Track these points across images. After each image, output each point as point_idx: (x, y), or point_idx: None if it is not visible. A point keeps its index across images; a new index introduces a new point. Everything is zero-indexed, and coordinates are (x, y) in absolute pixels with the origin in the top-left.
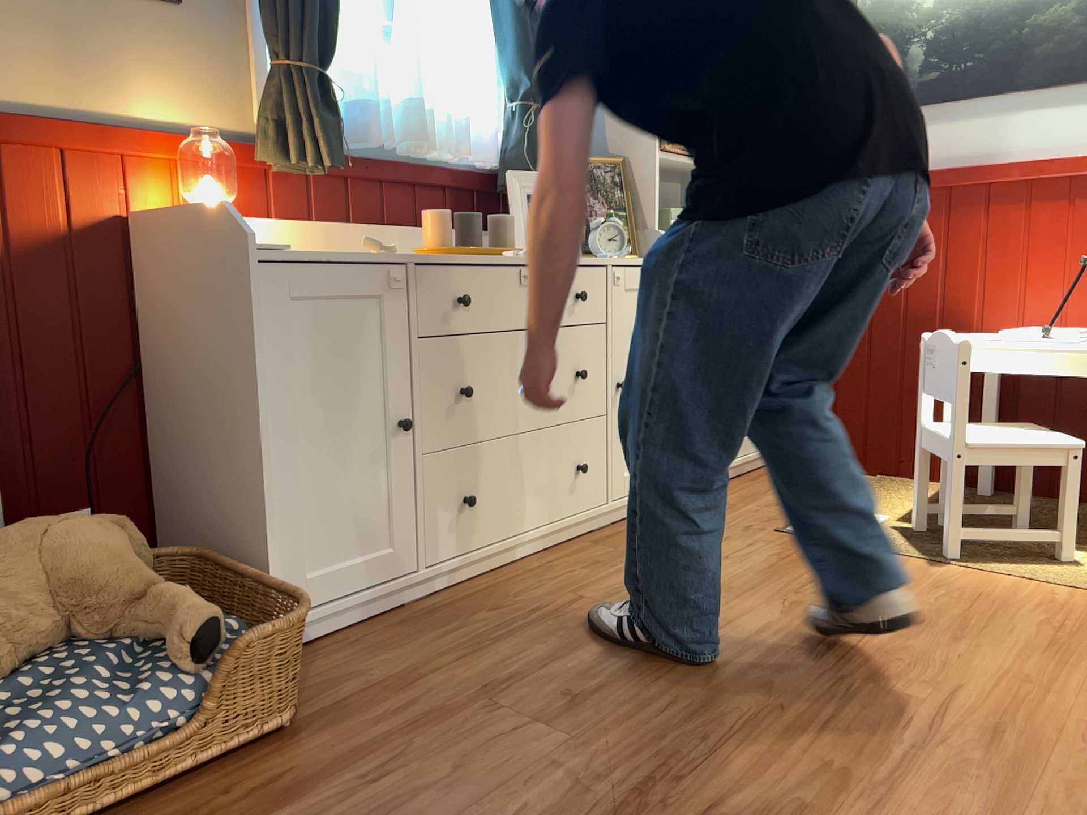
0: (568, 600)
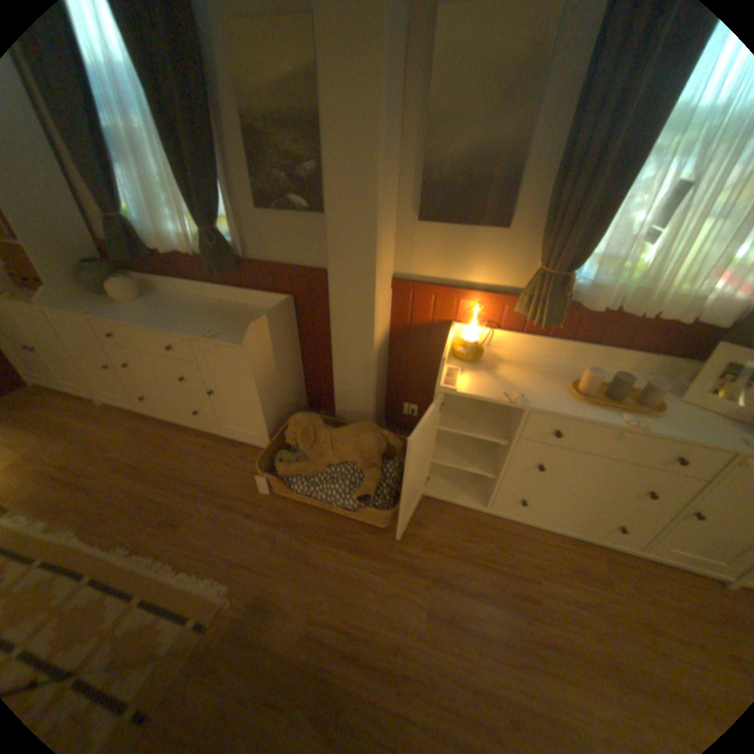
0: (532, 579)
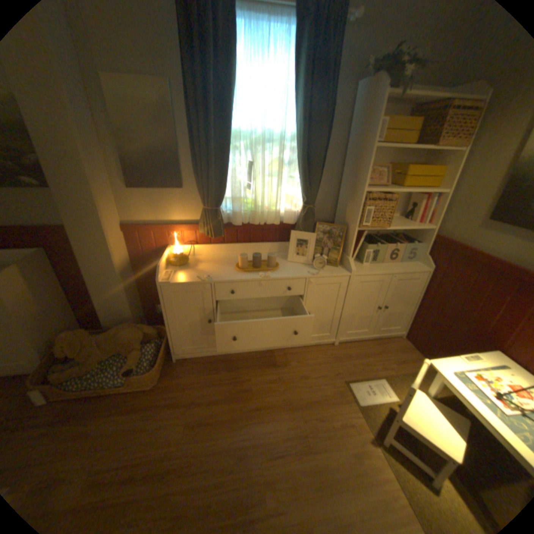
0: (246, 380)
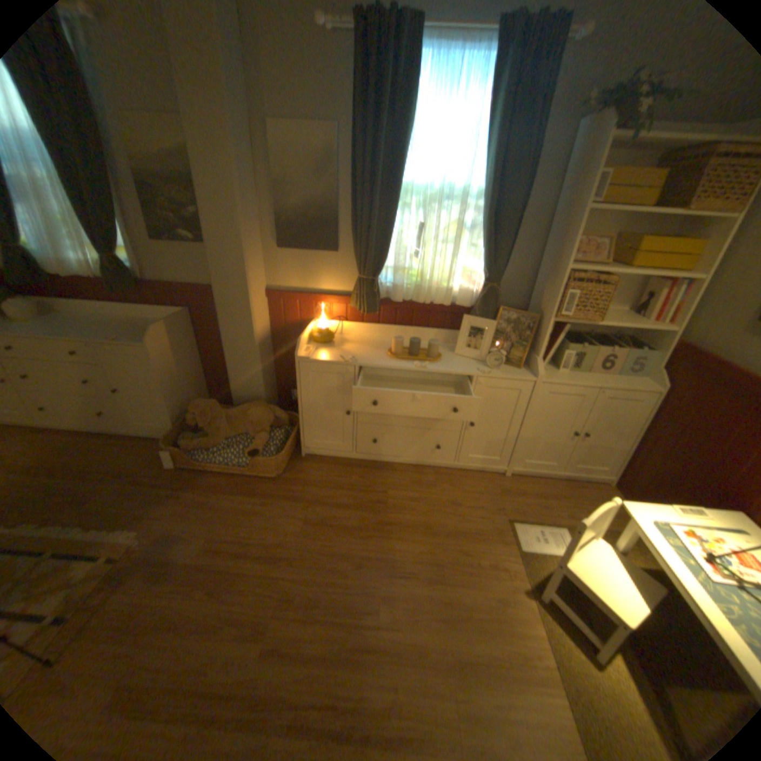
0: (382, 491)
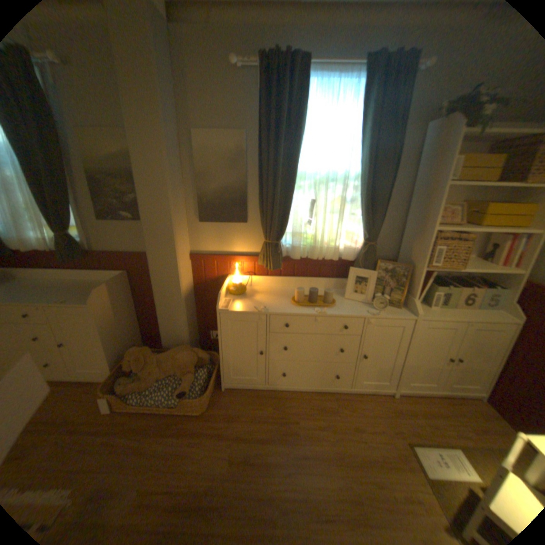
0: (294, 422)
